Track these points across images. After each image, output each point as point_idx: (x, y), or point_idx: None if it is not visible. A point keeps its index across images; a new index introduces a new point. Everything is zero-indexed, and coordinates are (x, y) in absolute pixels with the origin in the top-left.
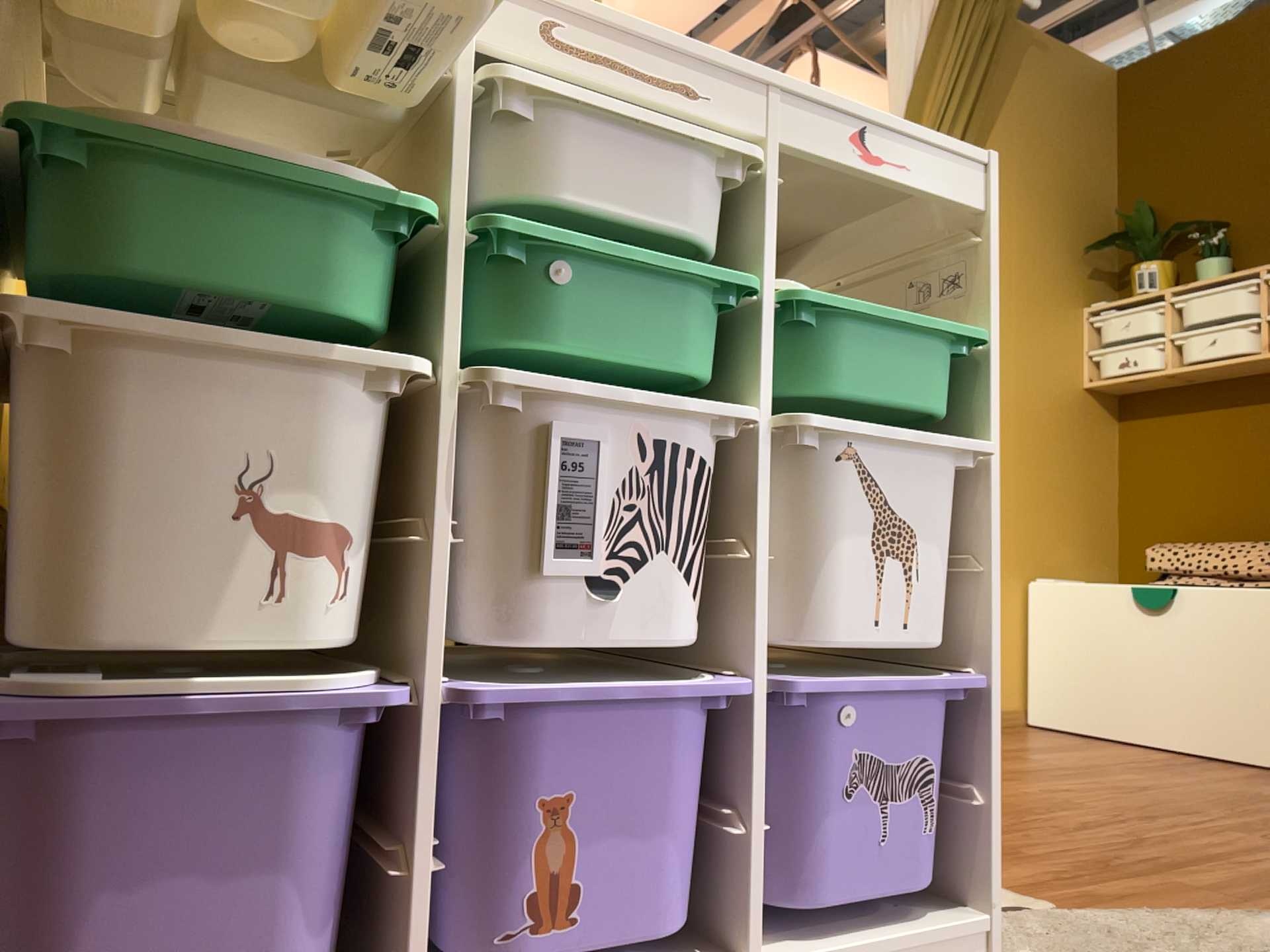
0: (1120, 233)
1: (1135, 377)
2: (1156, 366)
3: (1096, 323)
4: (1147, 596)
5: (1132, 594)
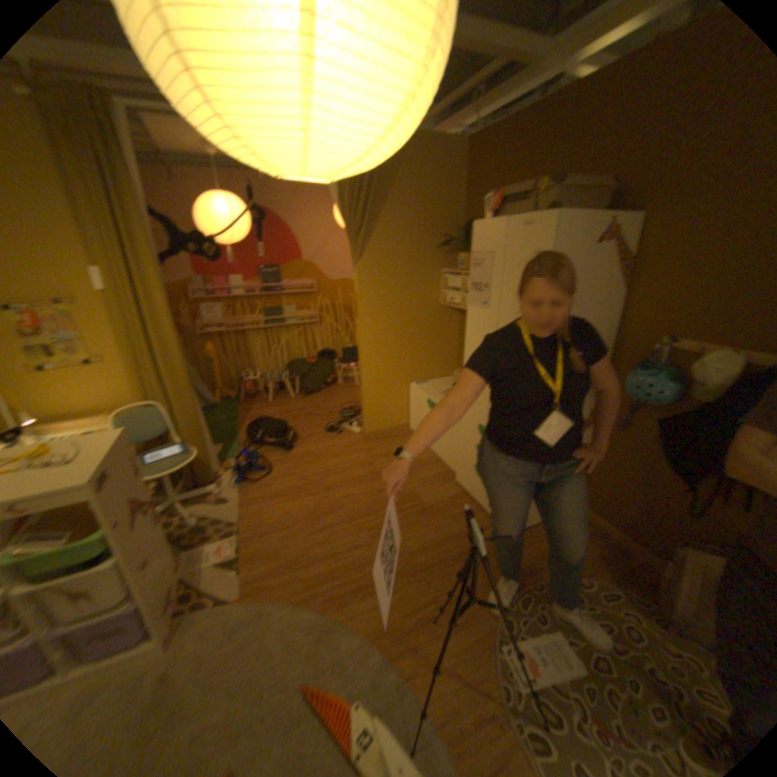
0: (459, 234)
1: (454, 307)
2: (460, 305)
3: (447, 278)
4: (430, 407)
5: (427, 405)
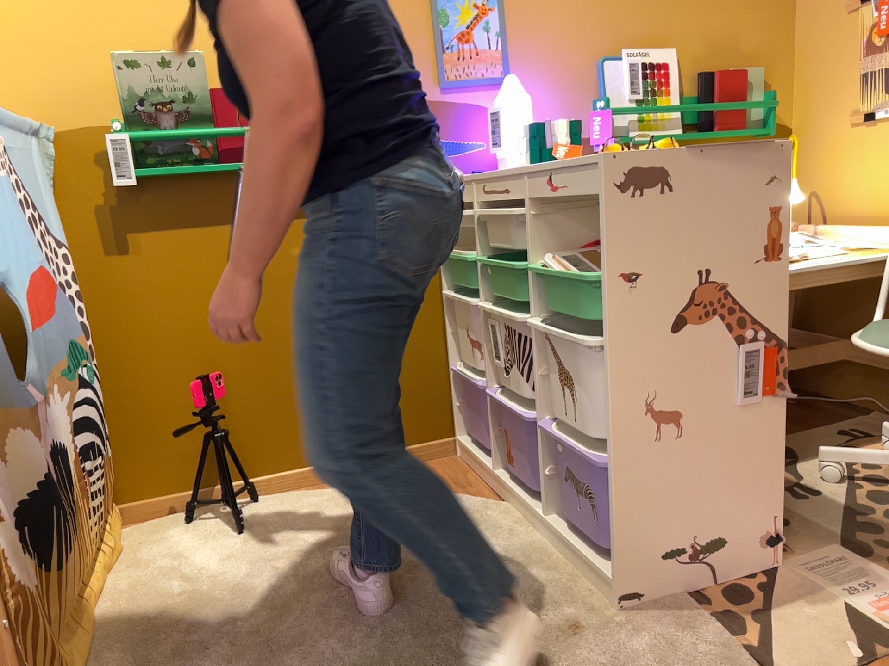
0: None
1: None
2: None
3: None
4: None
5: None
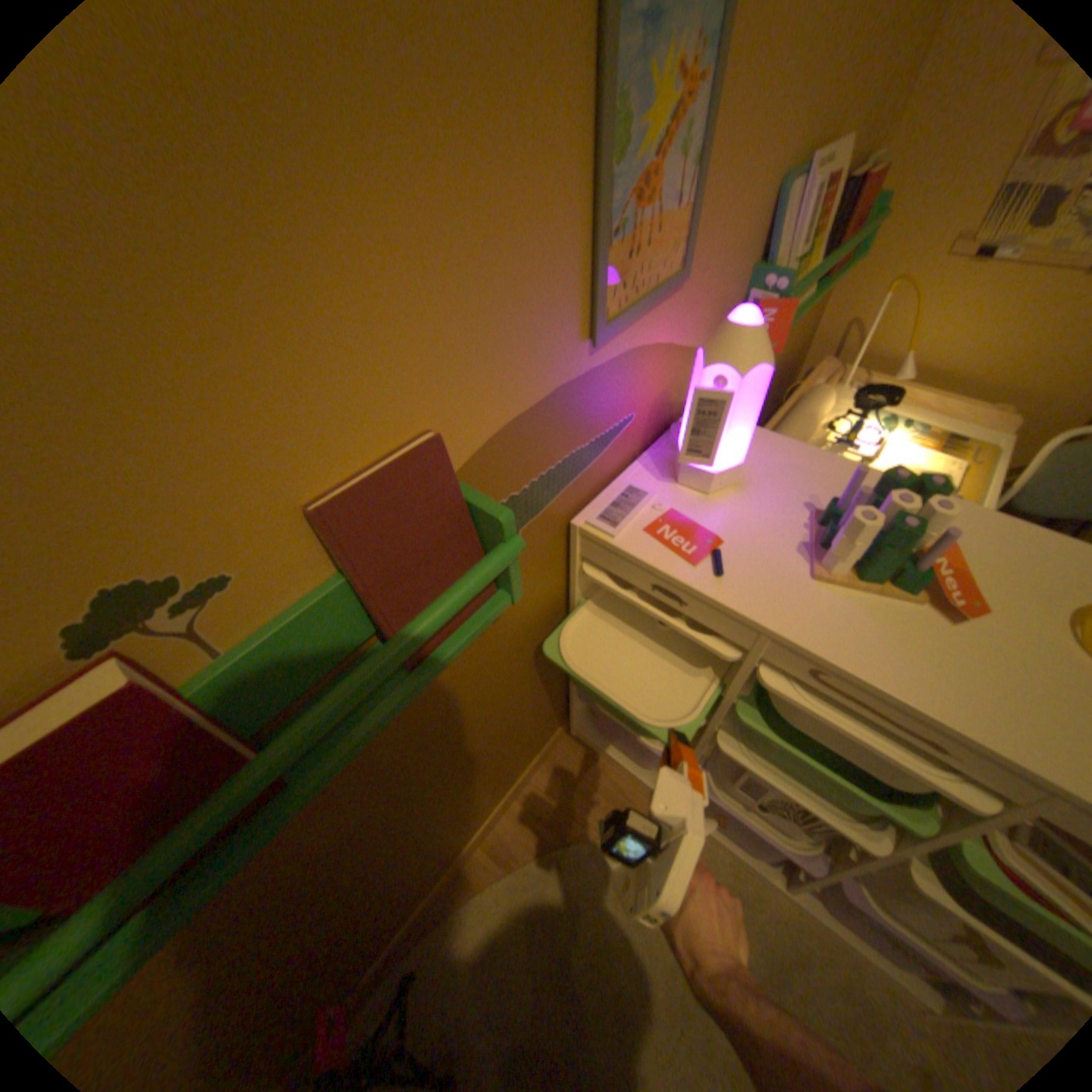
0: None
1: None
2: None
3: None
4: None
5: None
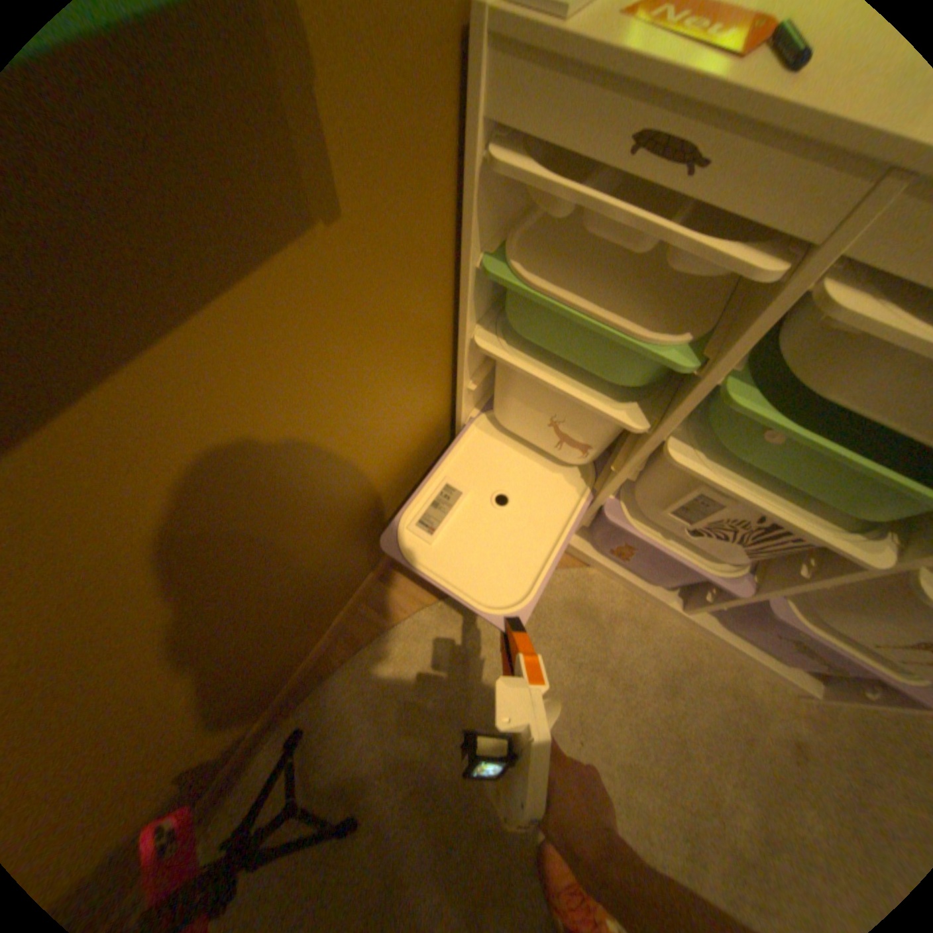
0: None
1: None
2: None
3: None
4: None
5: None
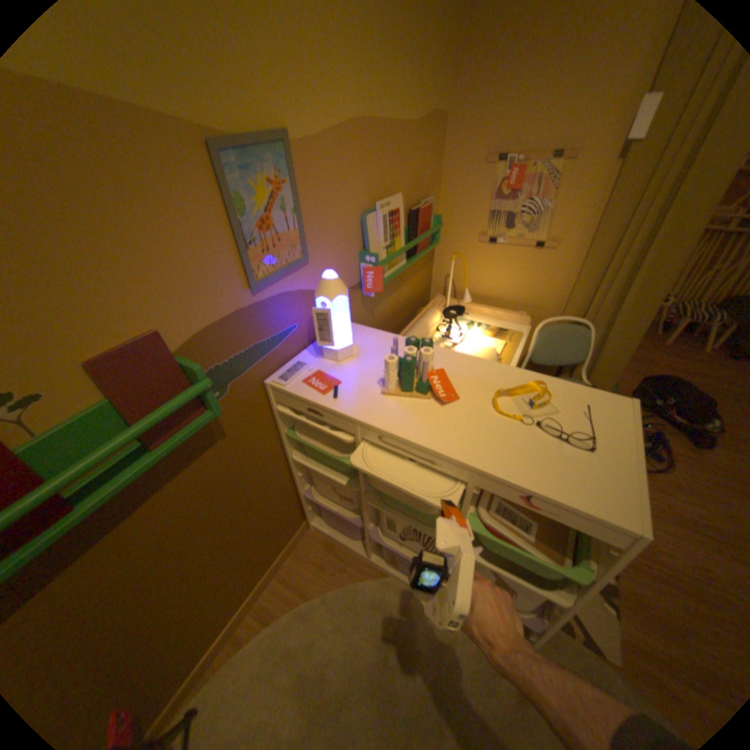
0: None
1: None
2: None
3: None
4: None
5: None
